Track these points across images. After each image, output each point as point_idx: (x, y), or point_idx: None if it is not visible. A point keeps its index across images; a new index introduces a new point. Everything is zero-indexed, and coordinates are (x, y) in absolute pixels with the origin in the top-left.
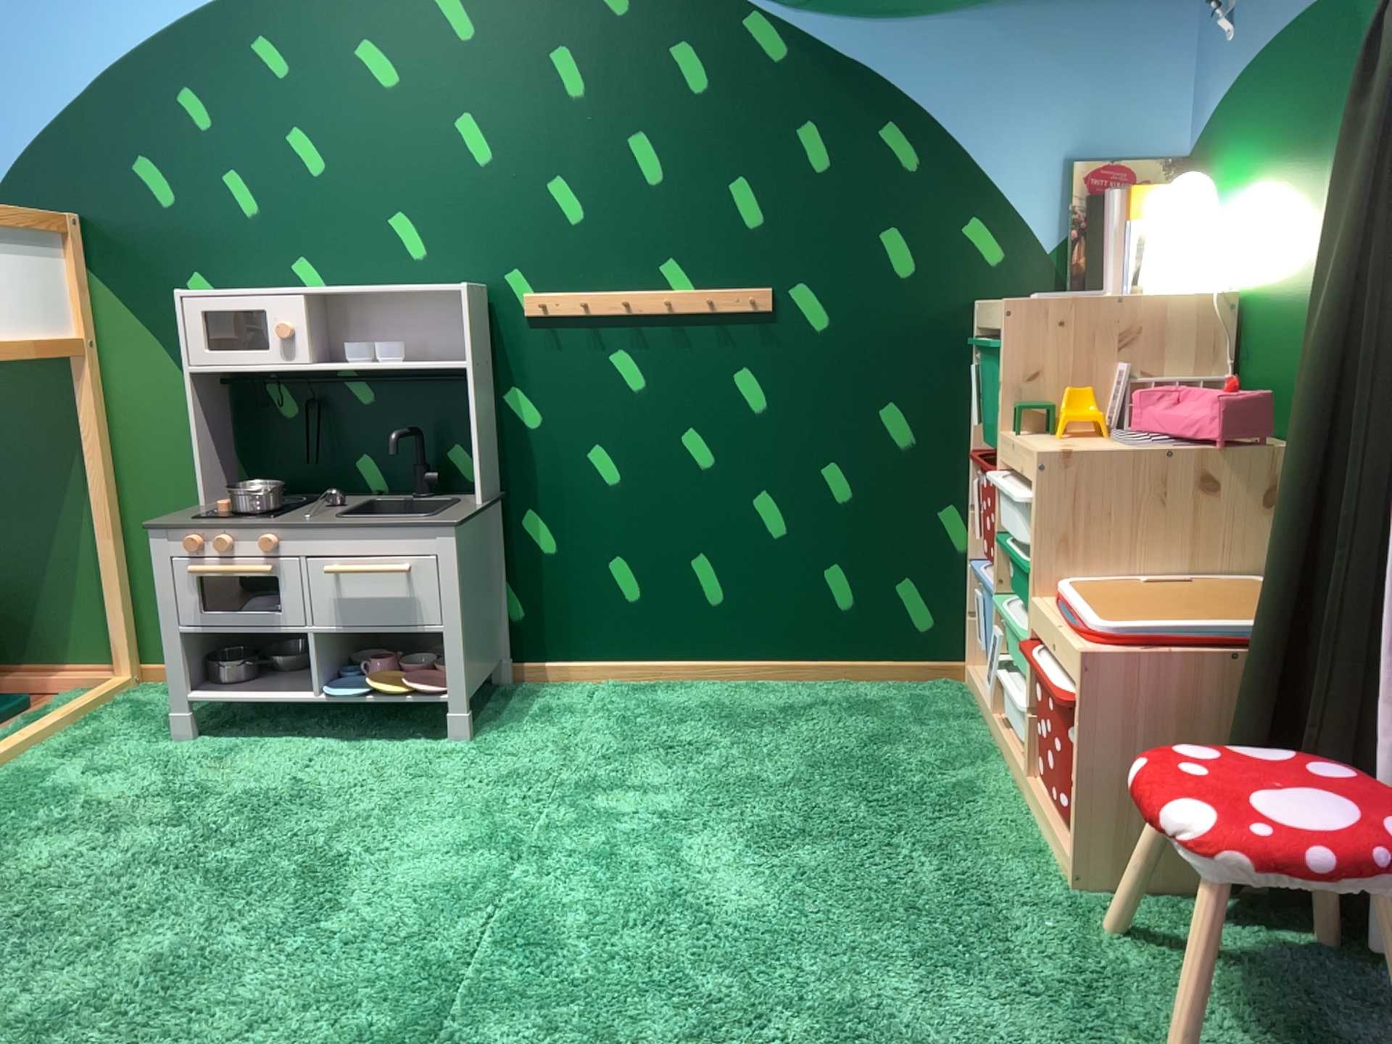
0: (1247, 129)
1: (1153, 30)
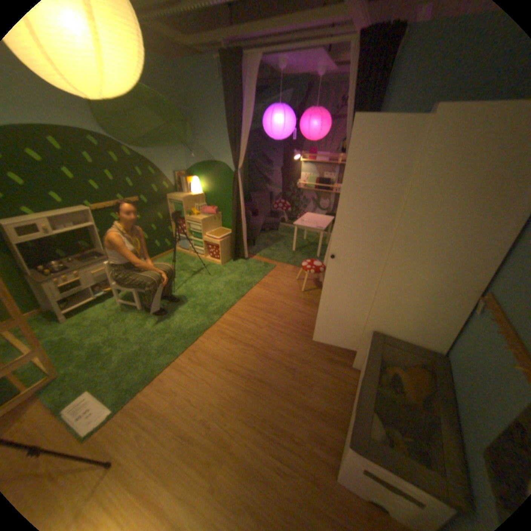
0: (201, 173)
1: (180, 153)
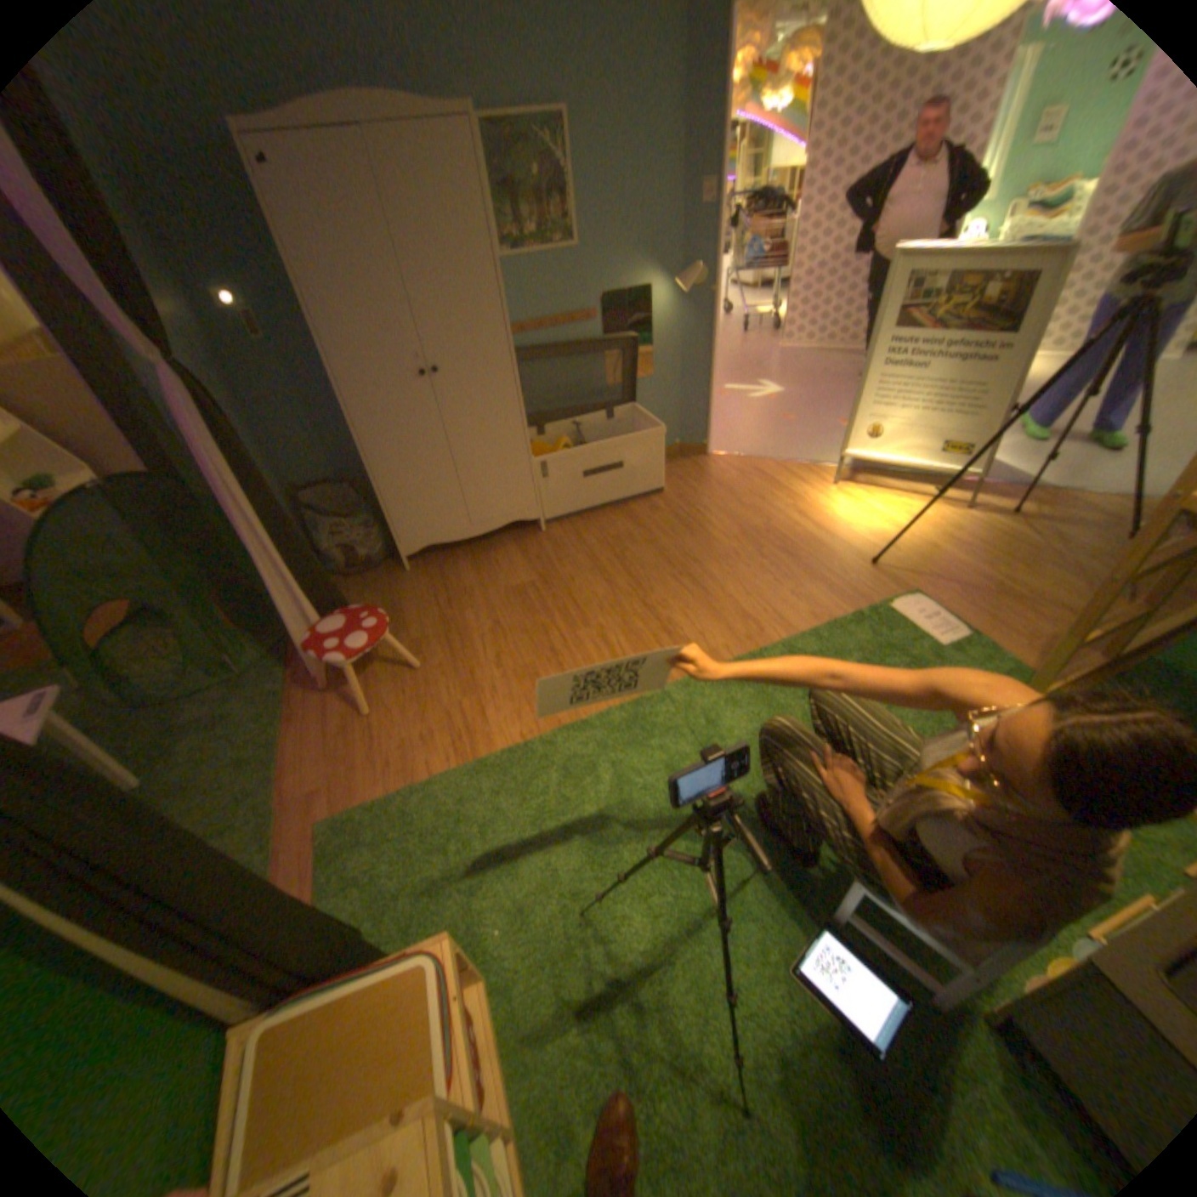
0: None
1: None
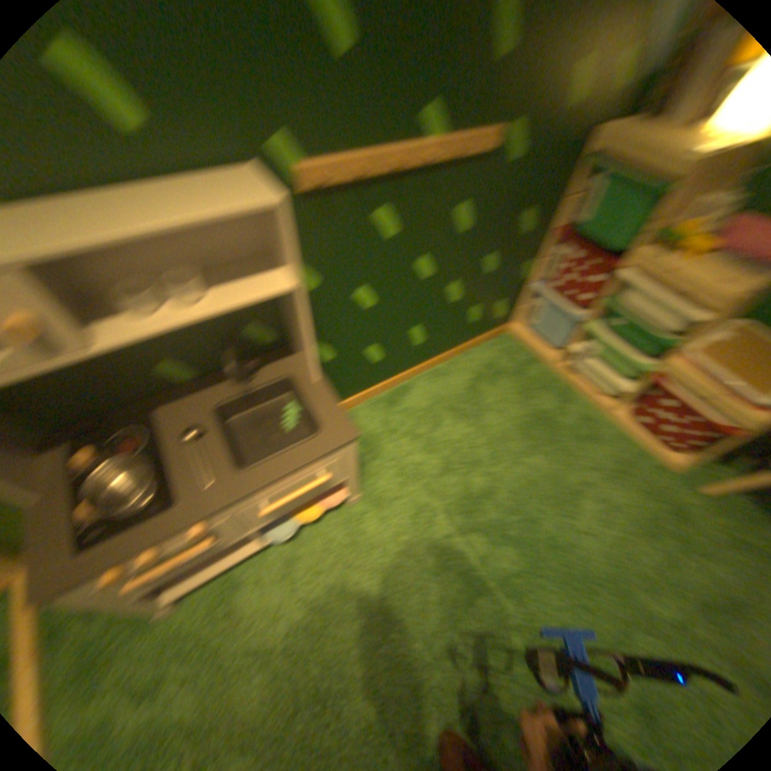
0: None
1: None
